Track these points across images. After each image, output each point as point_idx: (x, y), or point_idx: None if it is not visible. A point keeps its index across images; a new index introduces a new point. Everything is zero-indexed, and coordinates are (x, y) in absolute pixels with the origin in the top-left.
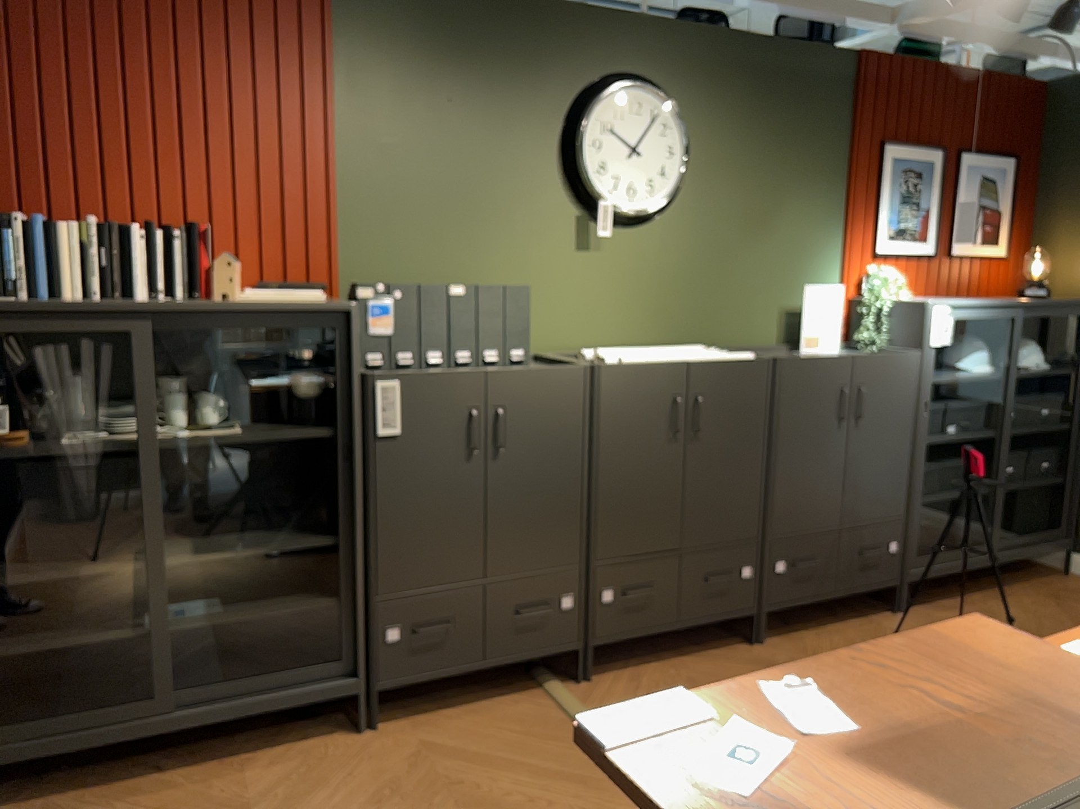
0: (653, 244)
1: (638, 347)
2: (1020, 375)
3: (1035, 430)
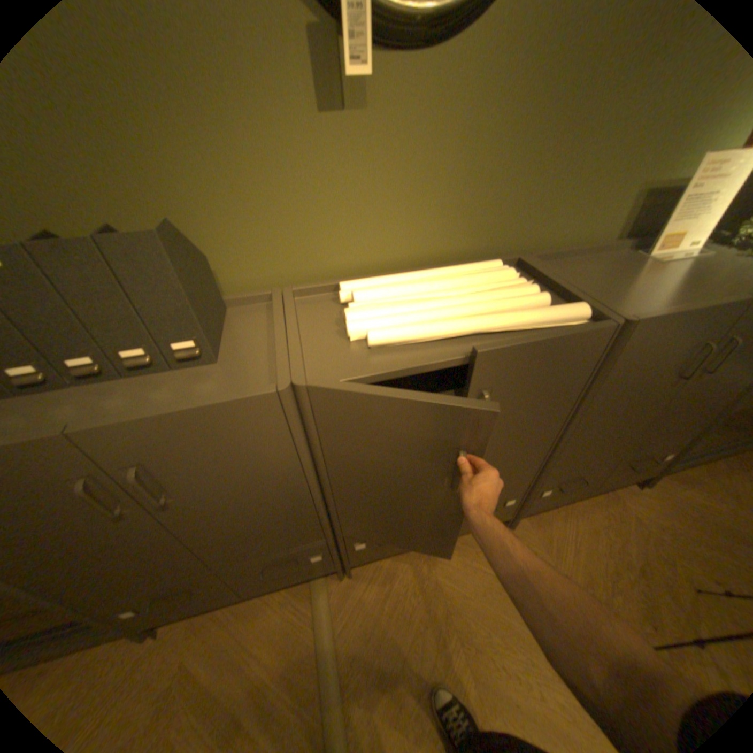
0: (463, 85)
1: (427, 261)
2: None
3: None
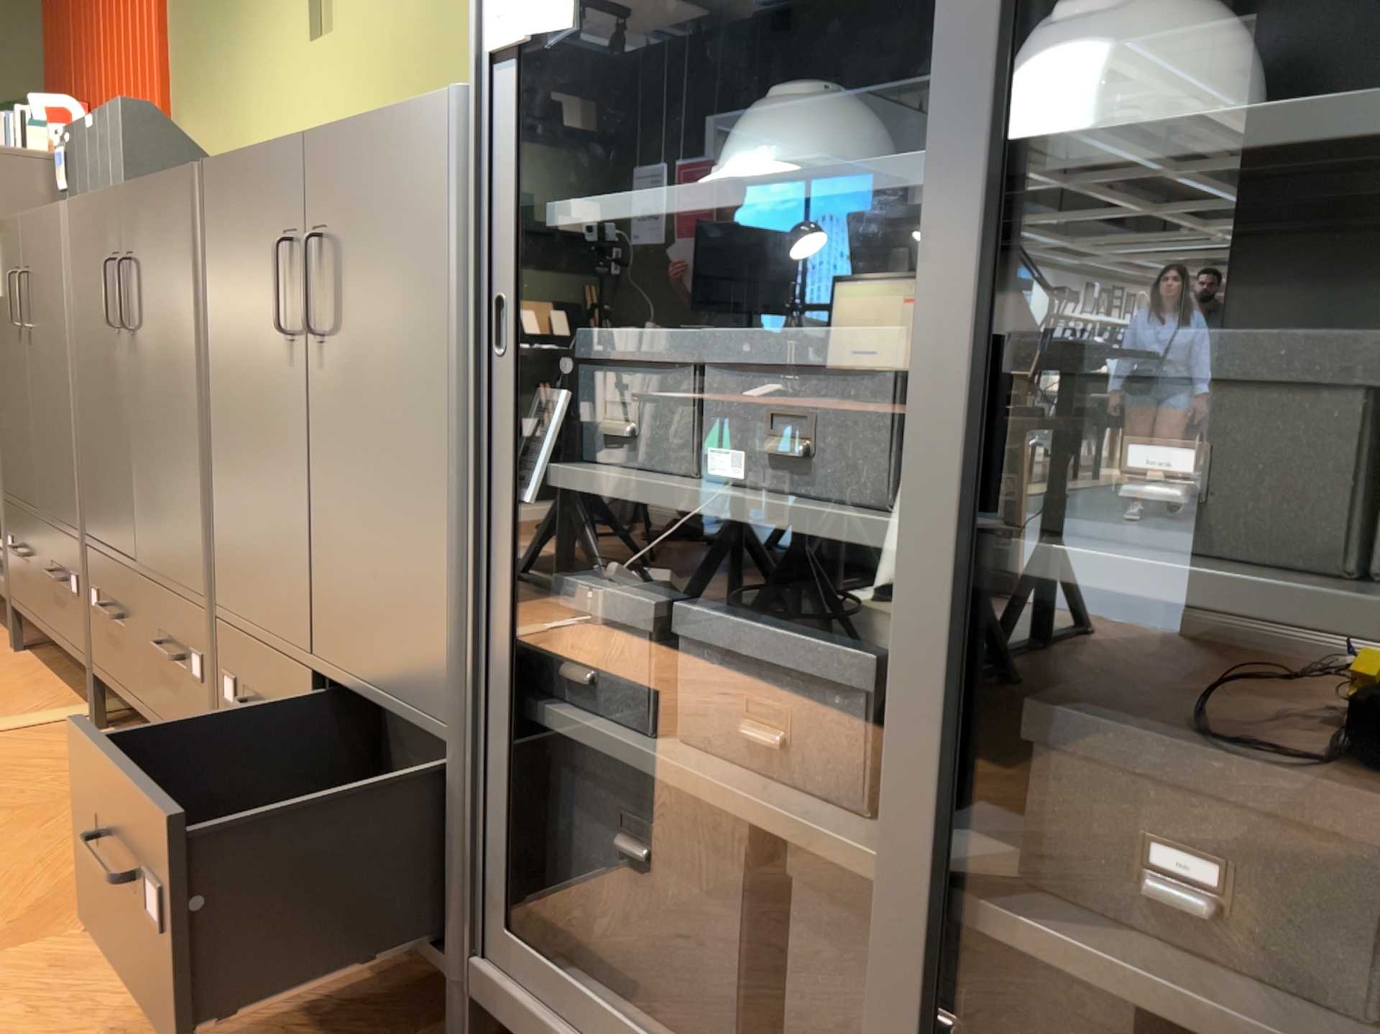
0: None
1: None
2: (1133, 136)
3: (1378, 621)
